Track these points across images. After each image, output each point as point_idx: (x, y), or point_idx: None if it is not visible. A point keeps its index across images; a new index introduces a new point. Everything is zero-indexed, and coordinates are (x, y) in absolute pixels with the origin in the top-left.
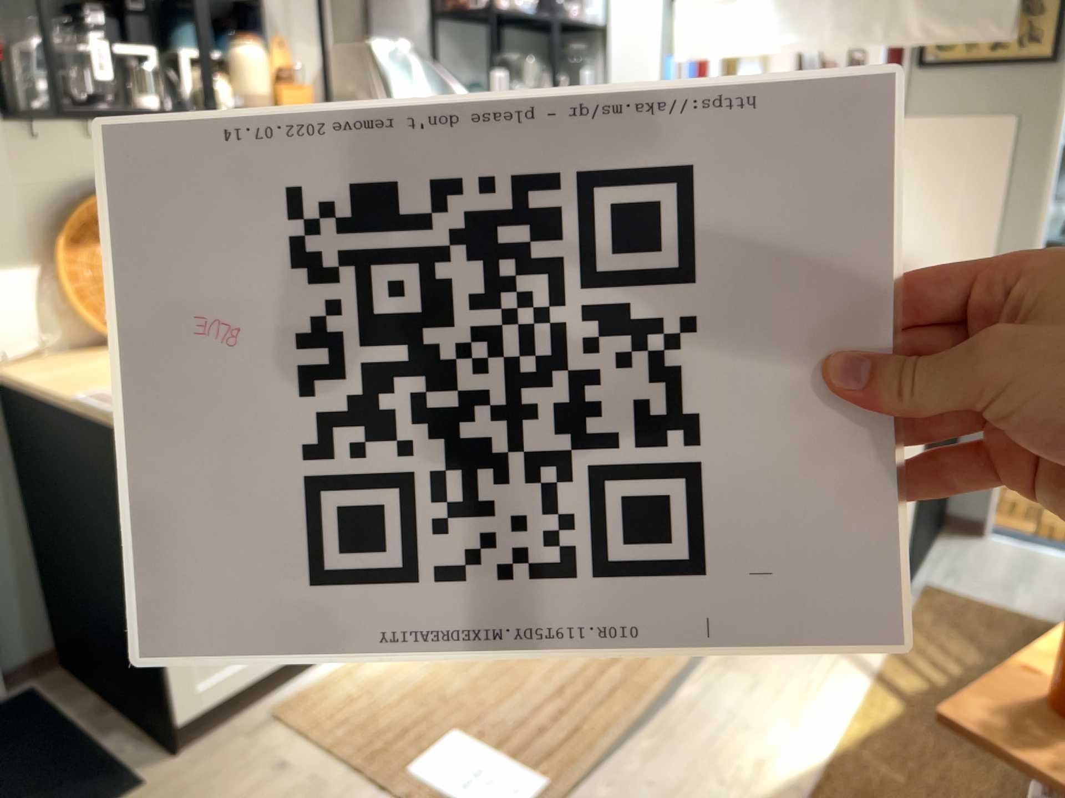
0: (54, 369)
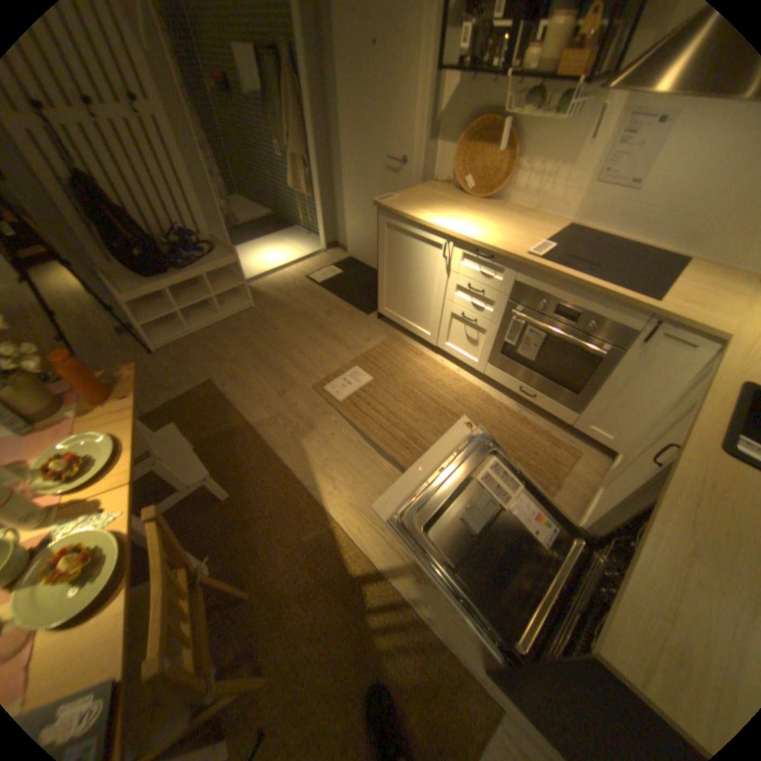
0: (433, 188)
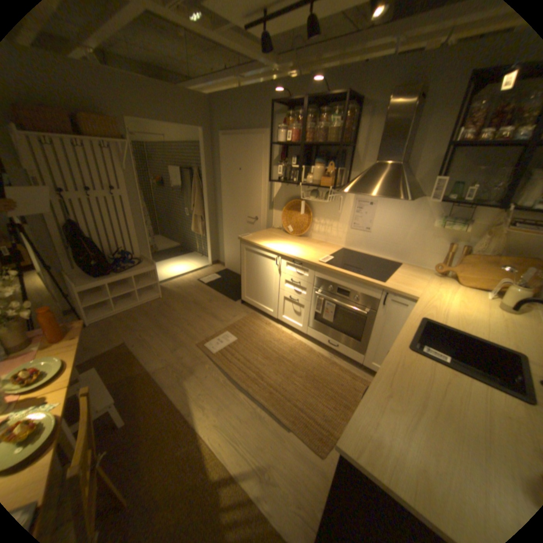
0: (271, 231)
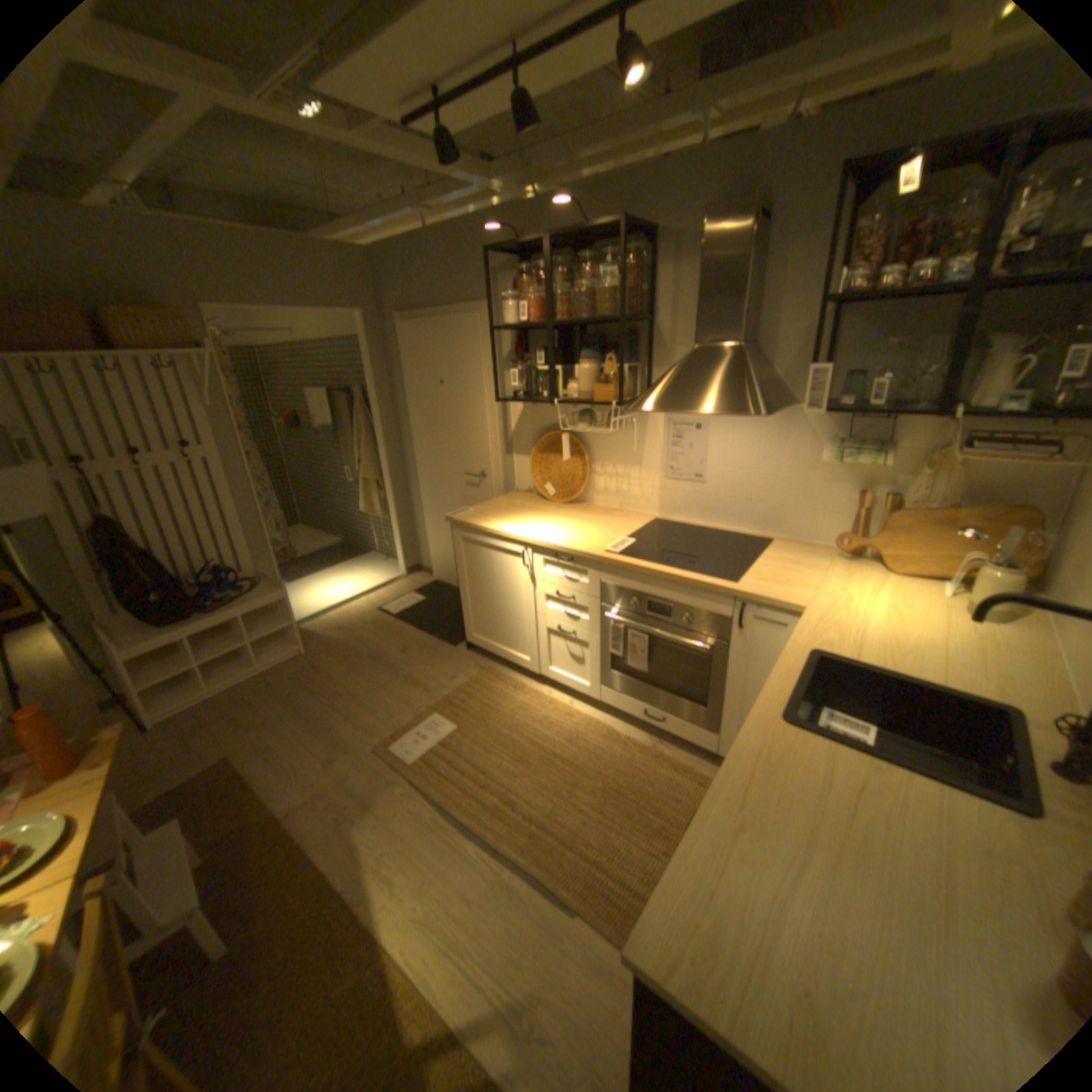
0: (513, 499)
